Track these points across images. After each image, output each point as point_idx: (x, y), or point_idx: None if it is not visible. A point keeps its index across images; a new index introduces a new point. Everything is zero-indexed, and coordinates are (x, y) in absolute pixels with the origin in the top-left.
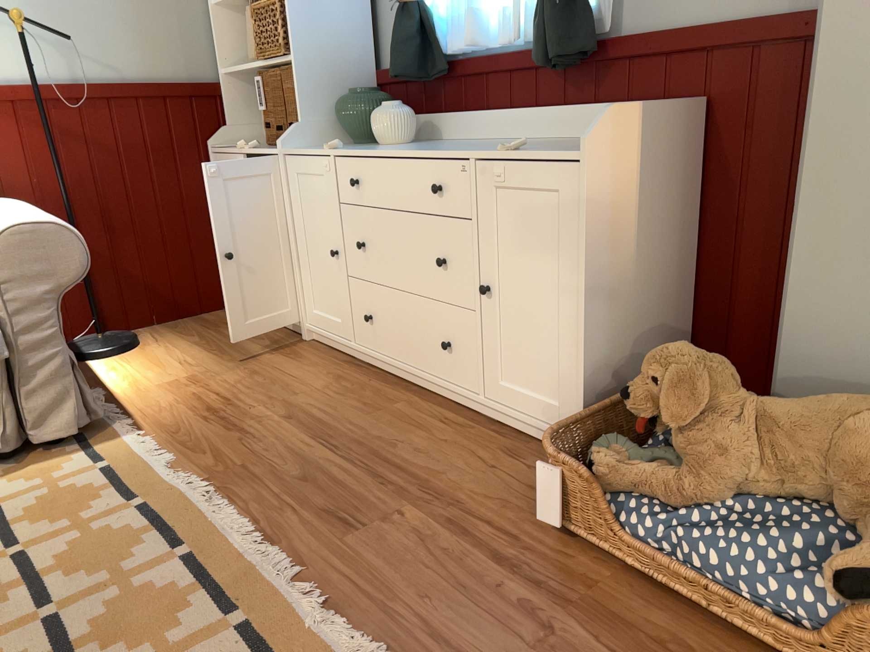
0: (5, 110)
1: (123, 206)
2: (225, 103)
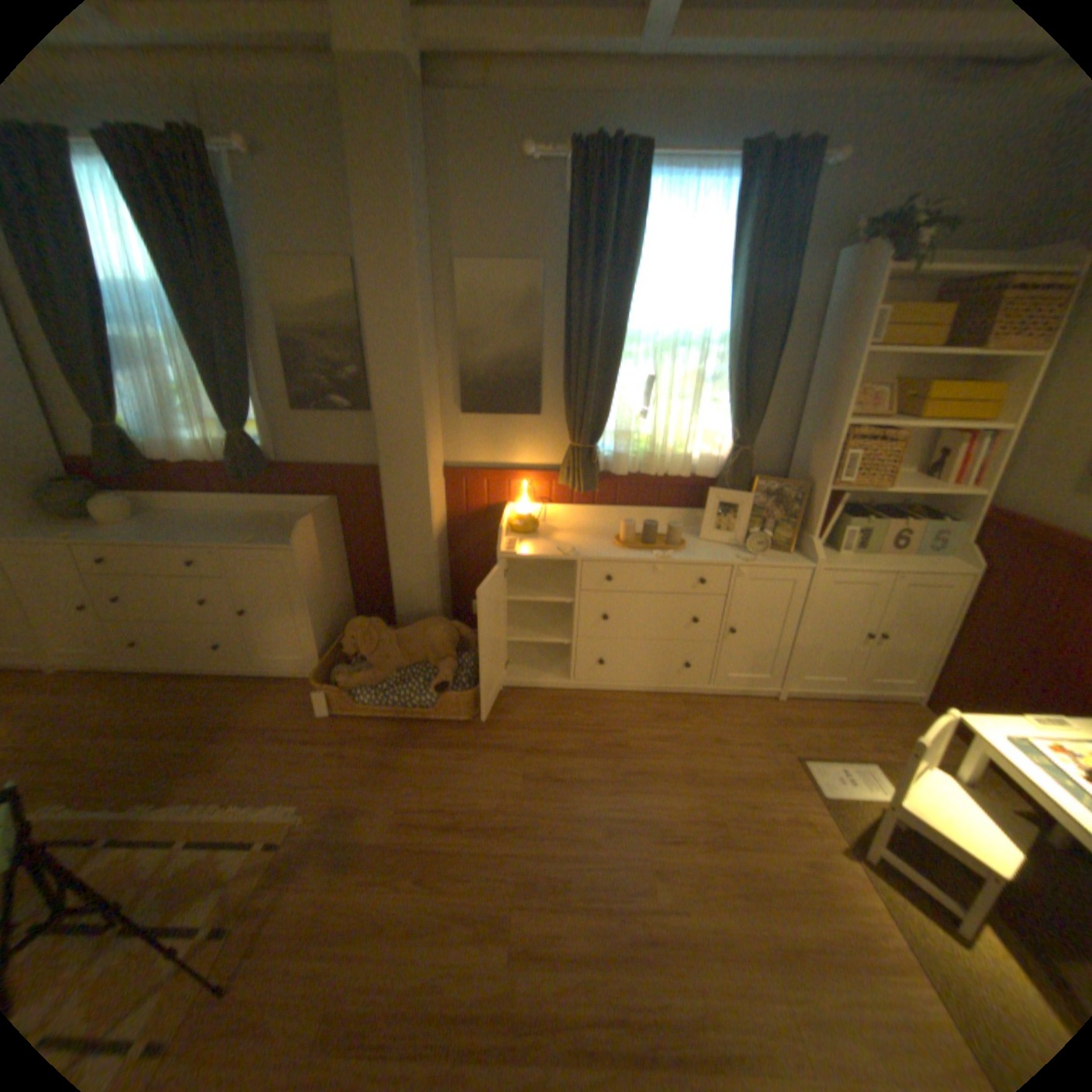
0: None
1: None
2: None
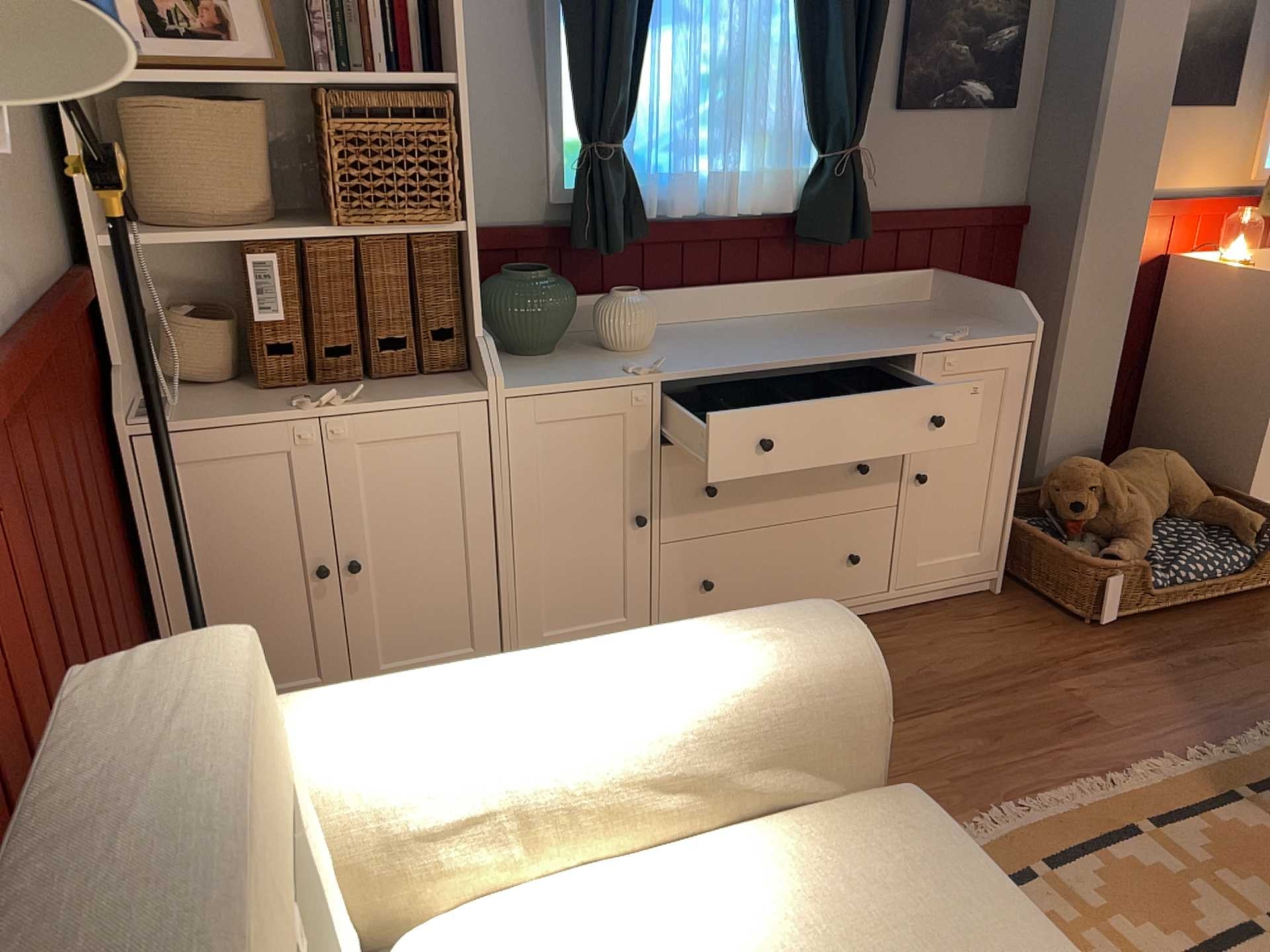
0: None
1: (91, 636)
2: (100, 313)
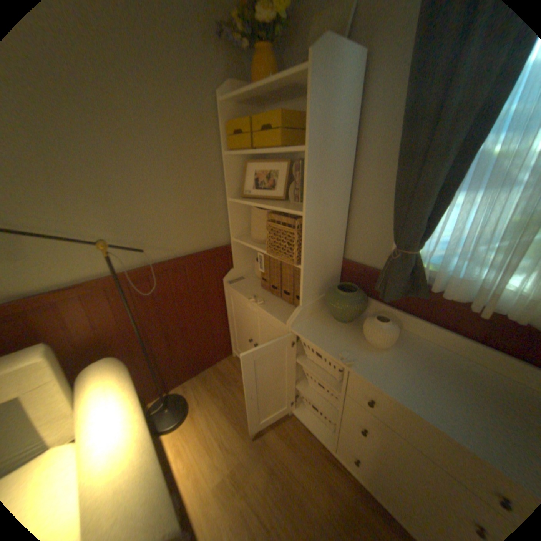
0: (95, 294)
1: (175, 325)
2: (233, 254)
